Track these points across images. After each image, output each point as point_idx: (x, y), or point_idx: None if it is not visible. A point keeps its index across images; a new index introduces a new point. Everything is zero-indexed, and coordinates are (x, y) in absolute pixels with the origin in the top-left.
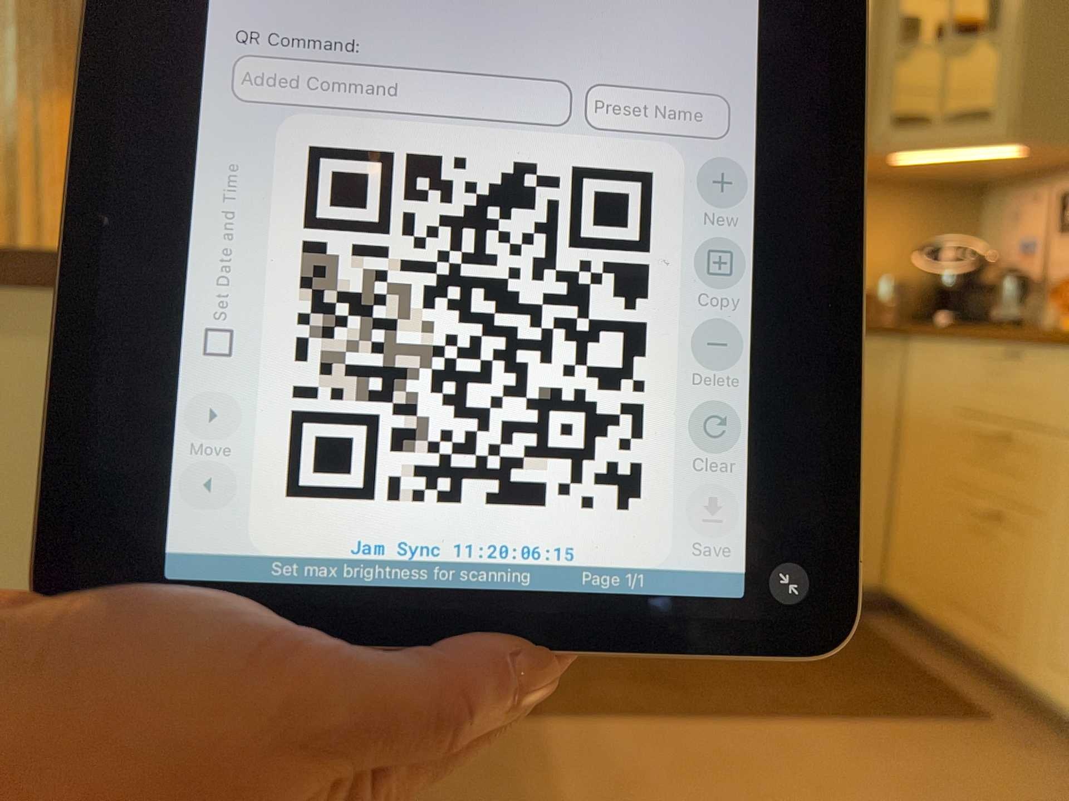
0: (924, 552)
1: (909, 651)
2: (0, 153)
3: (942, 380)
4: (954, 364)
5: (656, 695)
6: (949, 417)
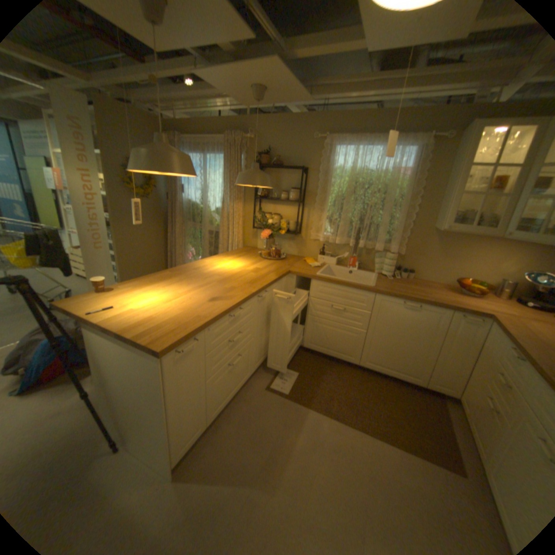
0: (473, 399)
1: (456, 428)
2: (226, 215)
3: (498, 344)
4: (503, 342)
5: (349, 413)
6: (495, 360)
